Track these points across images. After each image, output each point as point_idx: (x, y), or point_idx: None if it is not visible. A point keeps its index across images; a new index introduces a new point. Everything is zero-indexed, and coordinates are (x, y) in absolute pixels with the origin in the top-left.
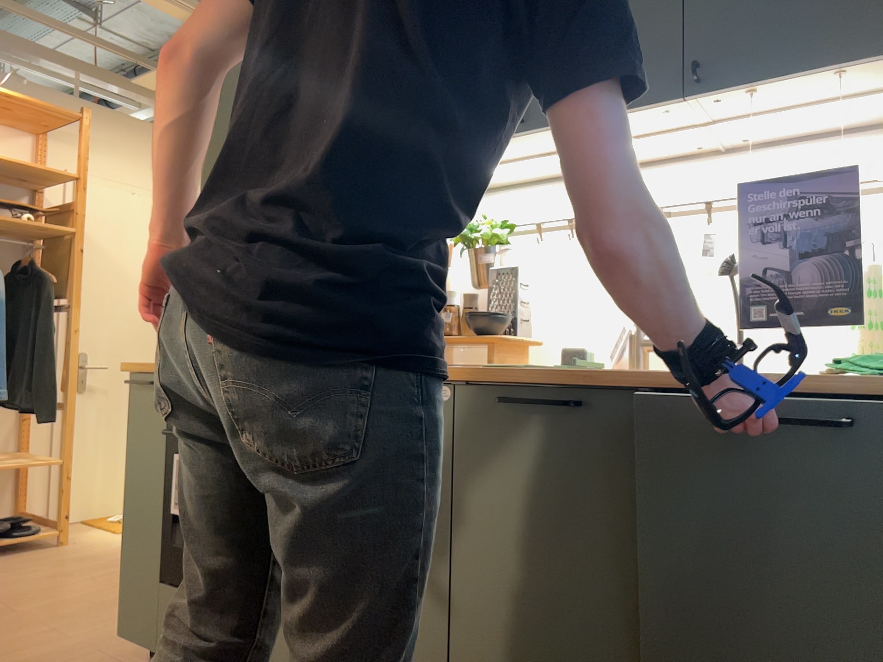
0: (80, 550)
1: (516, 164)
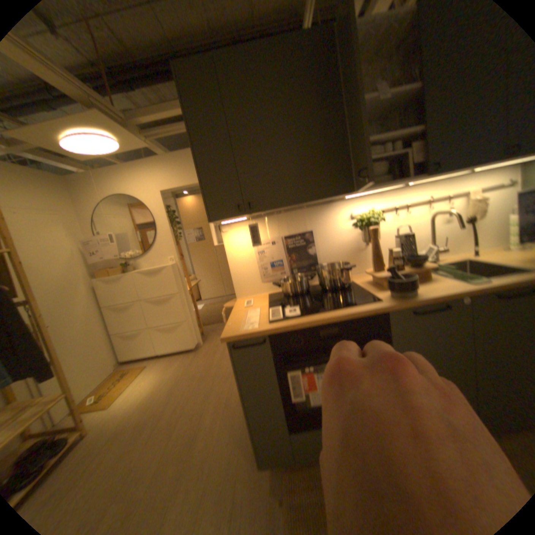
0: (104, 431)
1: (395, 186)
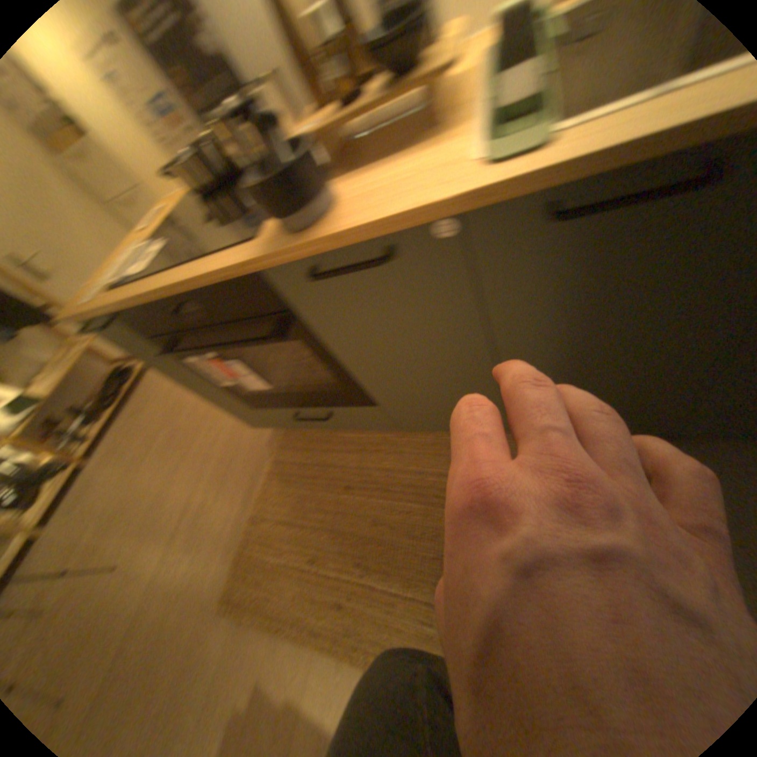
0: None
1: None
